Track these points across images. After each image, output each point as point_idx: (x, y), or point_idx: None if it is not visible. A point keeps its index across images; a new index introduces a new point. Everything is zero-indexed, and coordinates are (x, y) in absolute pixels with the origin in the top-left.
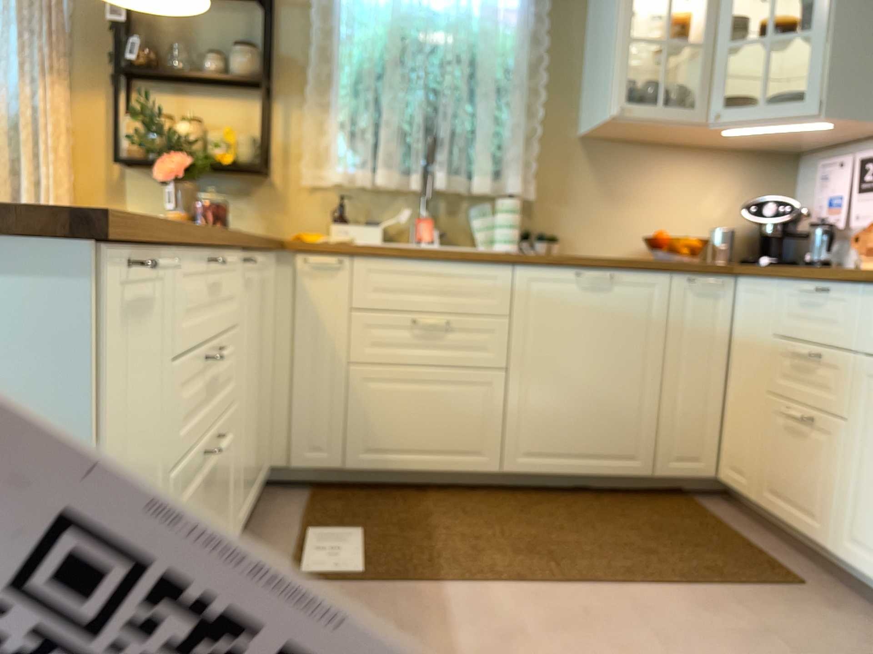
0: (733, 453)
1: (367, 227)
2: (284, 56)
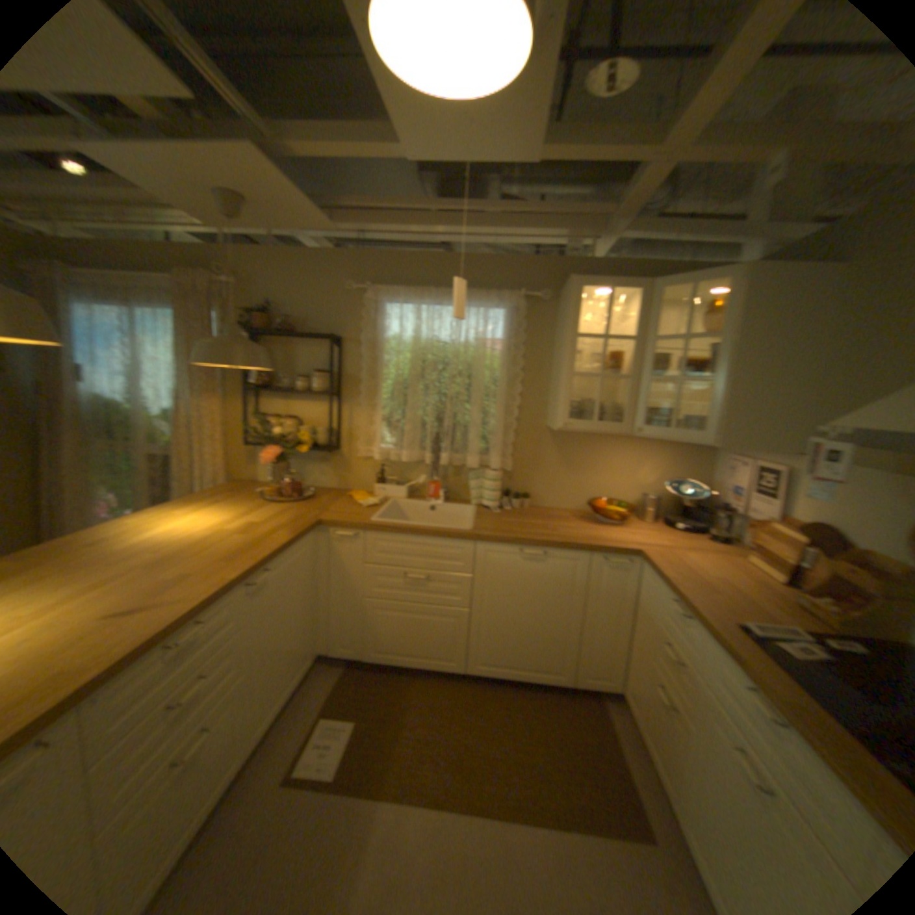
0: (633, 685)
1: (399, 487)
2: (350, 375)
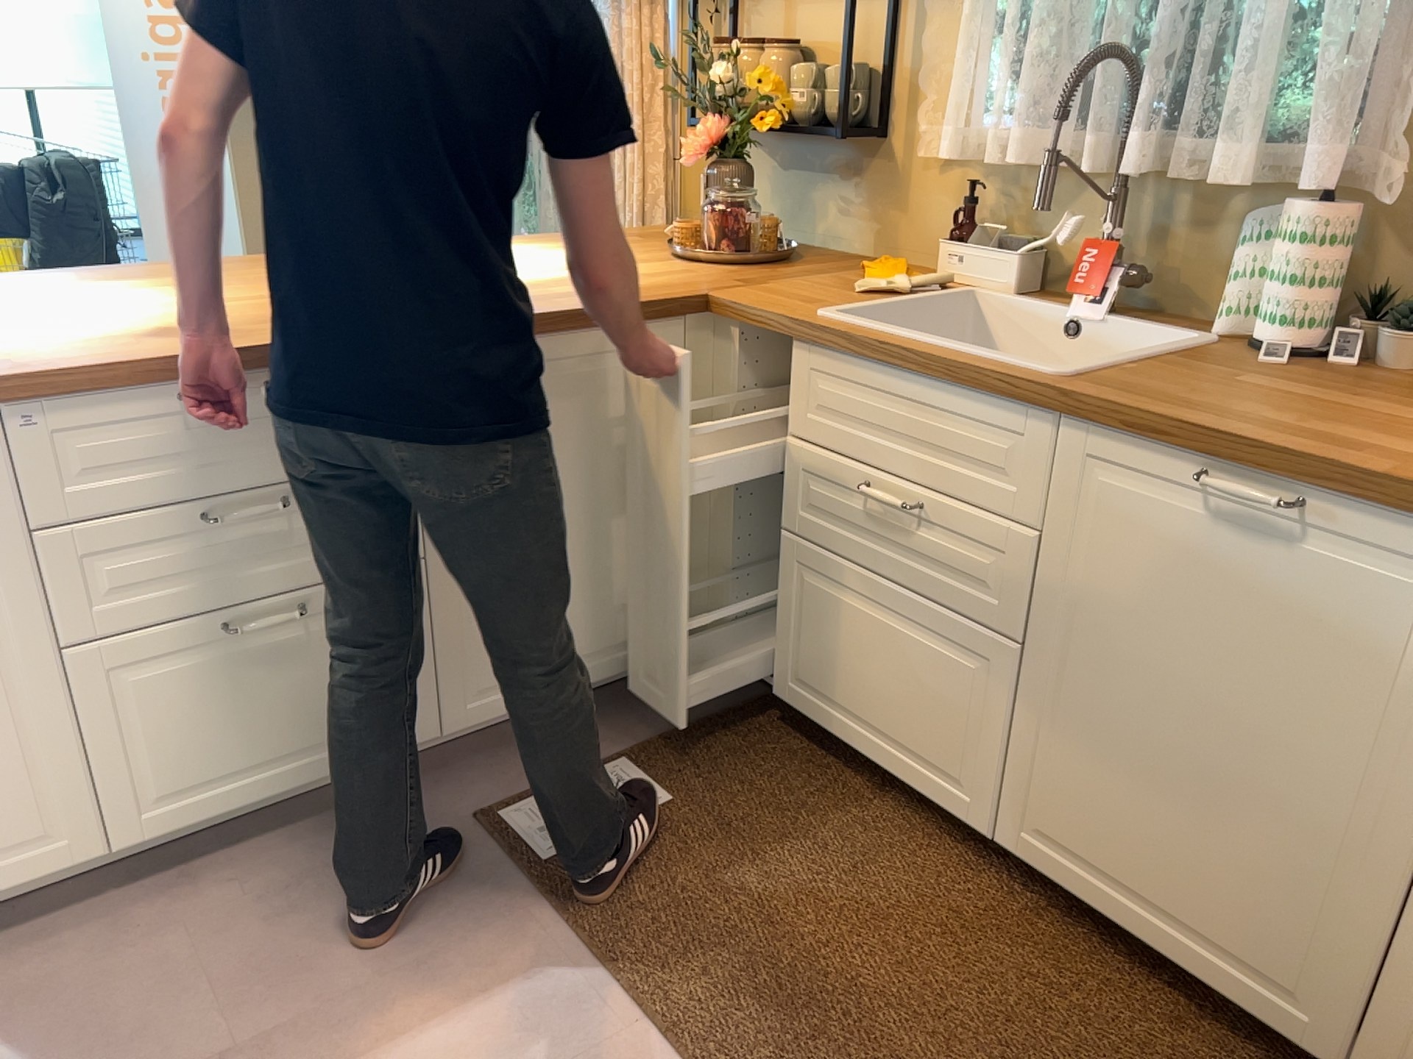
0: None
1: (991, 255)
2: None
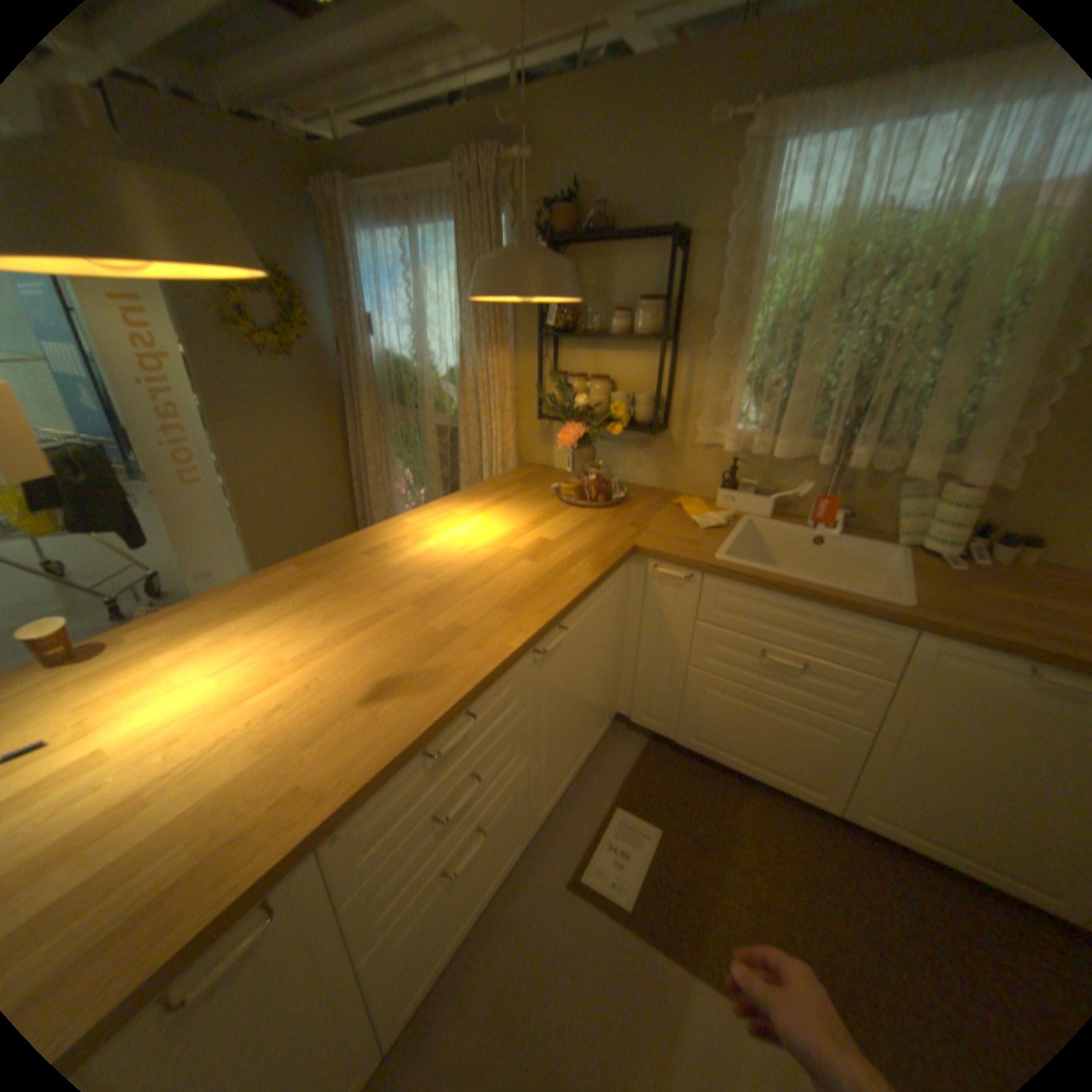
0: None
1: (756, 498)
2: (694, 300)
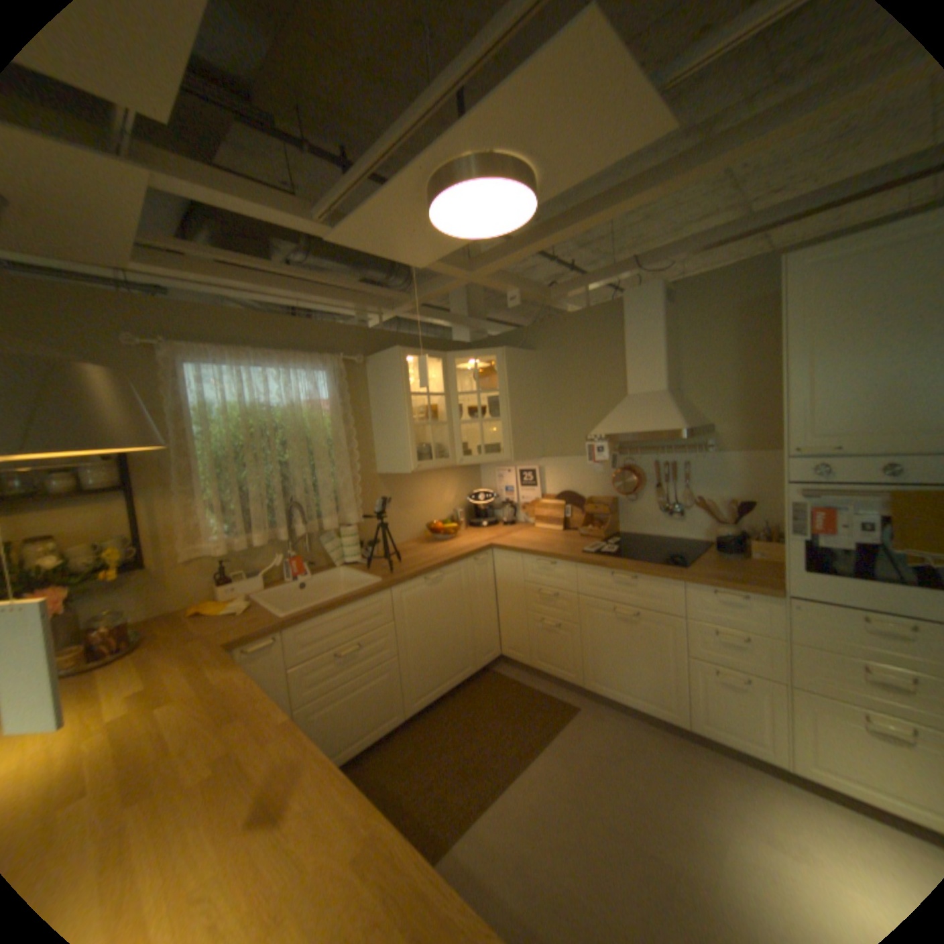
0: (508, 642)
1: (248, 583)
2: (133, 461)
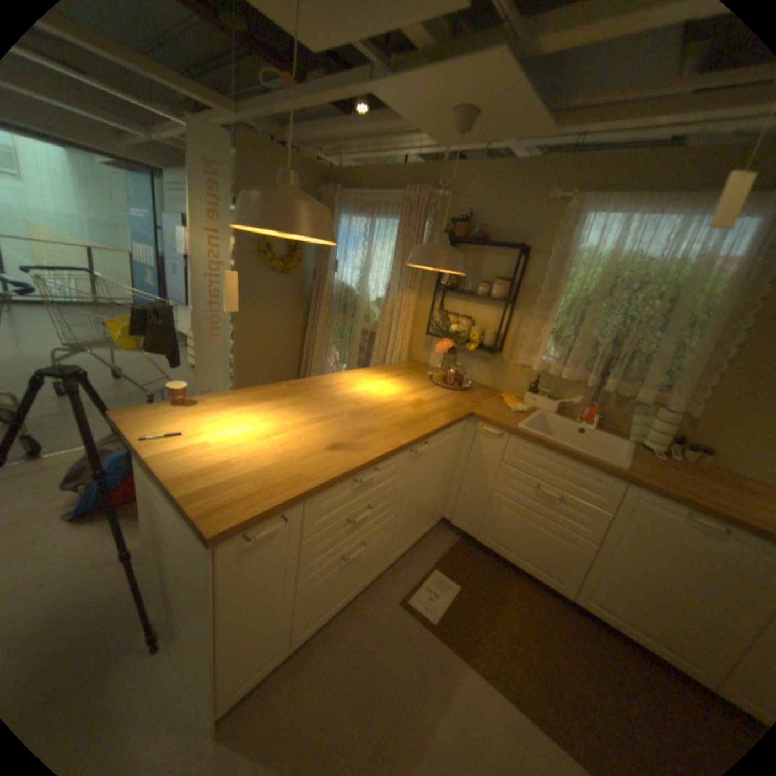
0: None
1: (548, 400)
2: (528, 283)
